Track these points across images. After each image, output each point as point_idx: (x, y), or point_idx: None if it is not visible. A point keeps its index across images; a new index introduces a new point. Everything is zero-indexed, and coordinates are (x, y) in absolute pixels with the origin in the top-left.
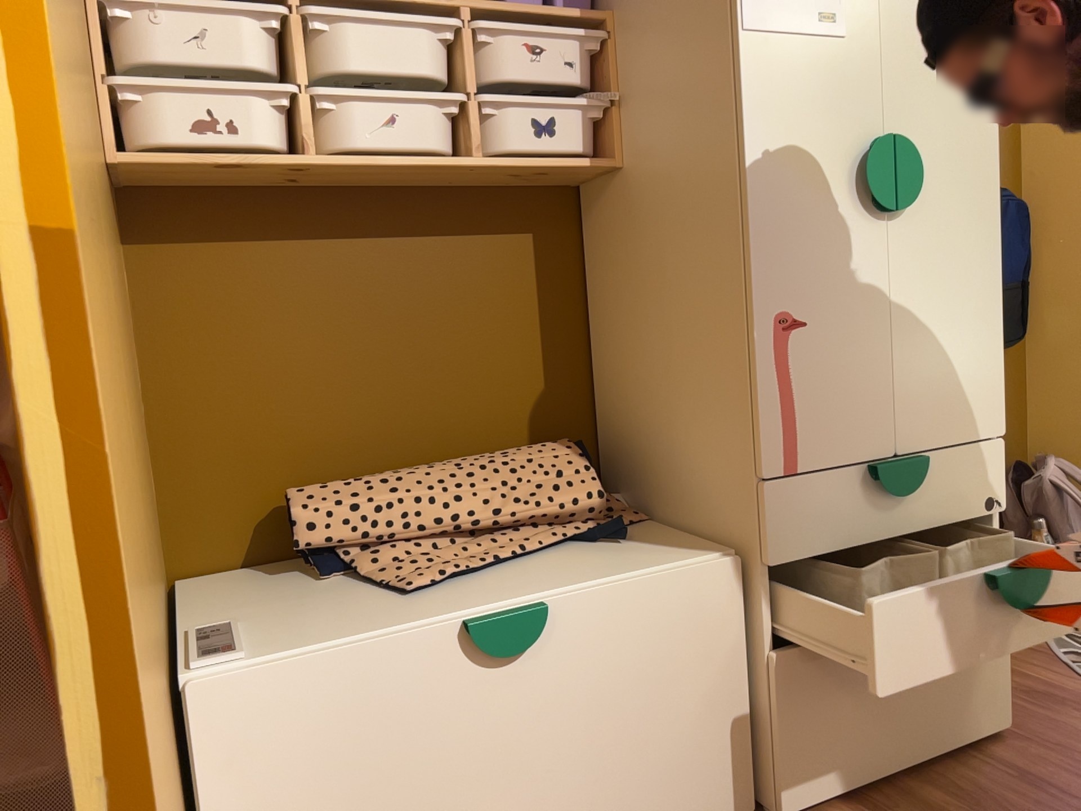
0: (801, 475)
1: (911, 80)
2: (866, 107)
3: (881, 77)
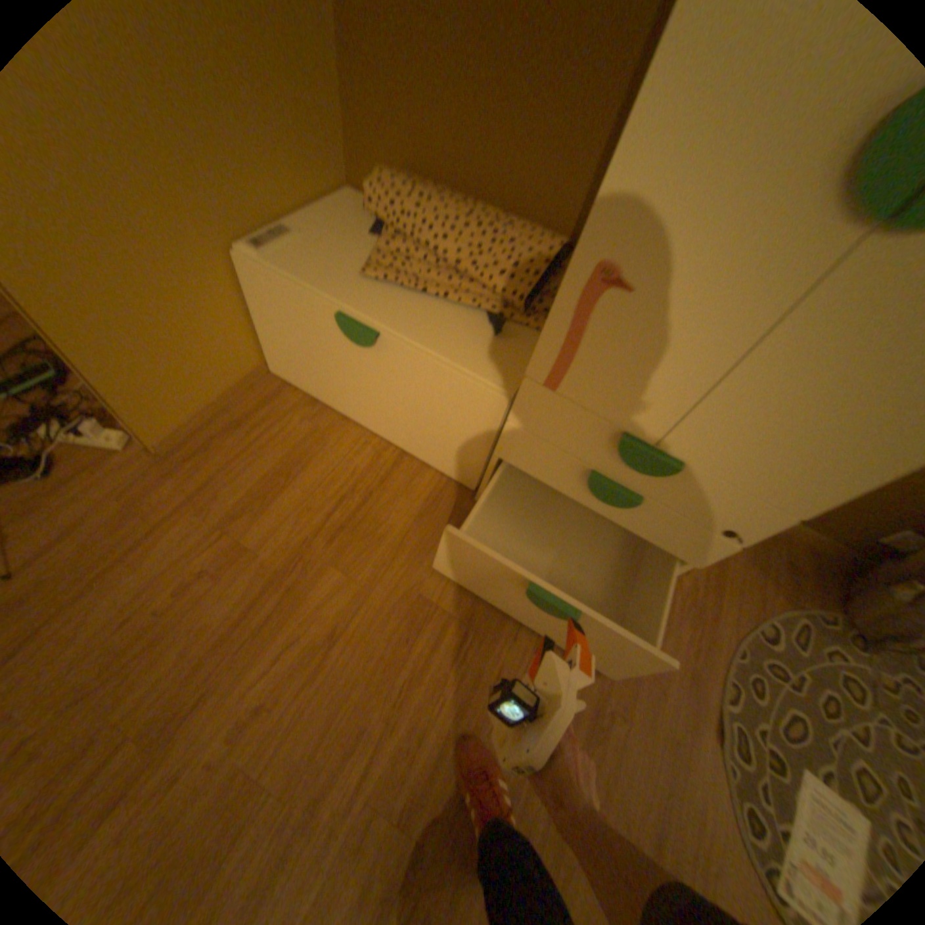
0: (559, 394)
1: None
2: None
3: None
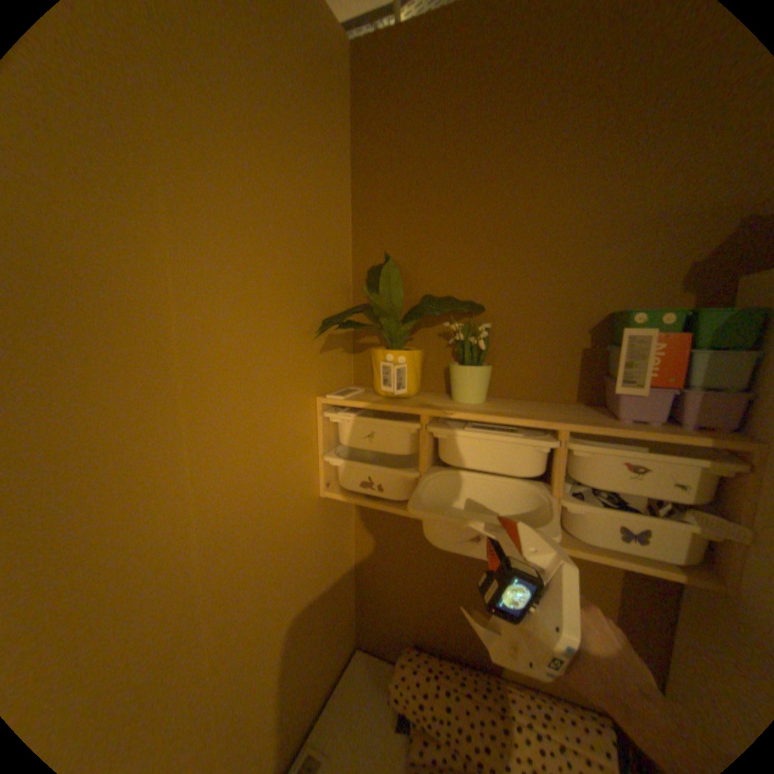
0: None
1: None
2: None
3: None
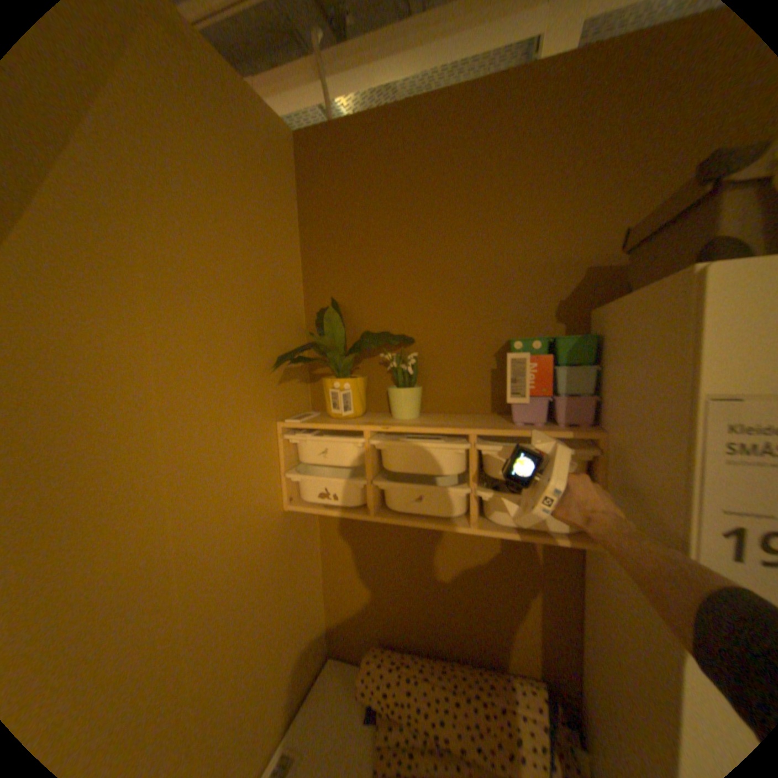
0: None
1: None
2: None
3: None
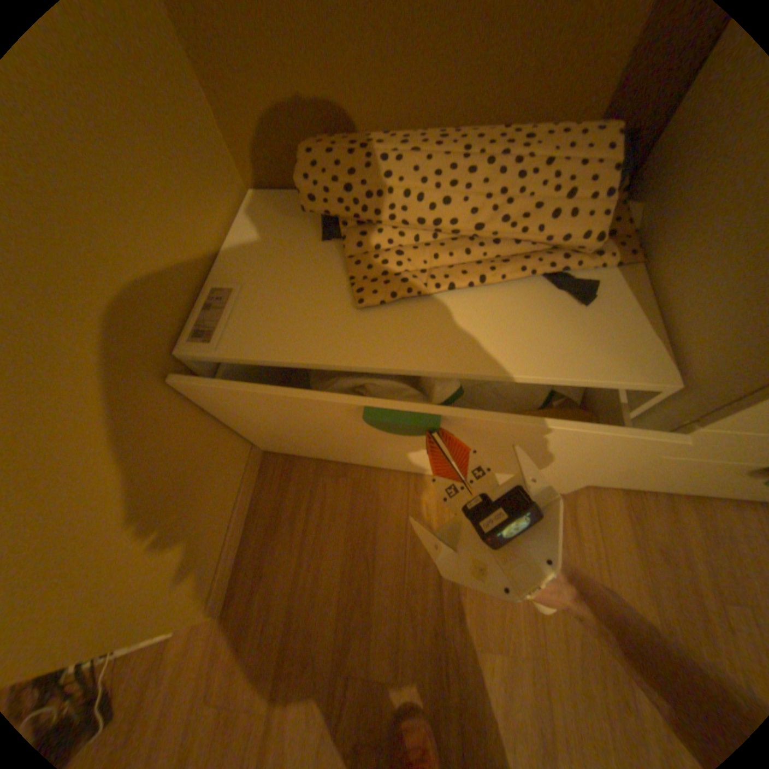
0: None
1: None
2: None
3: None
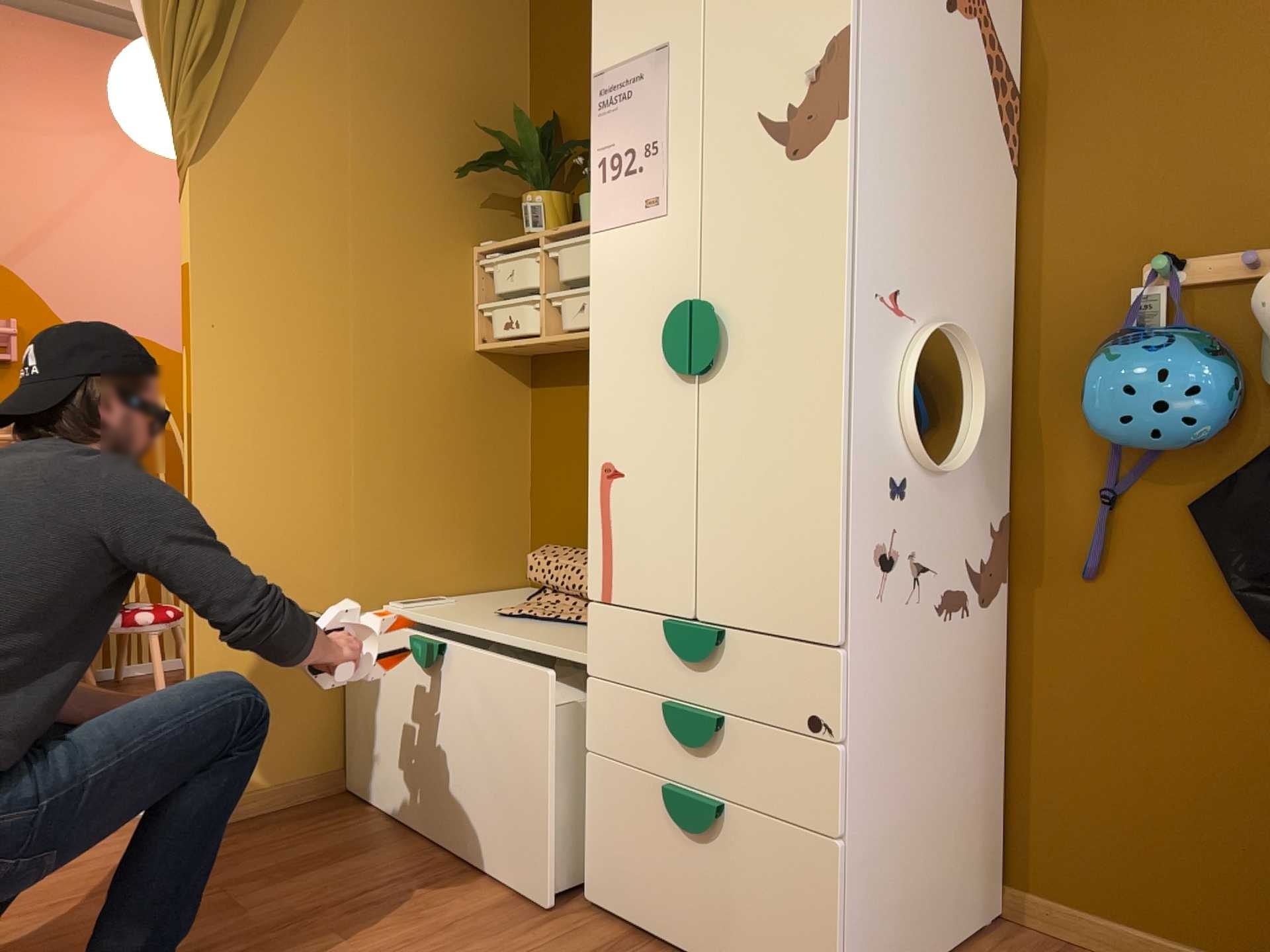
0: (615, 608)
1: (731, 236)
2: (682, 273)
3: (699, 242)
